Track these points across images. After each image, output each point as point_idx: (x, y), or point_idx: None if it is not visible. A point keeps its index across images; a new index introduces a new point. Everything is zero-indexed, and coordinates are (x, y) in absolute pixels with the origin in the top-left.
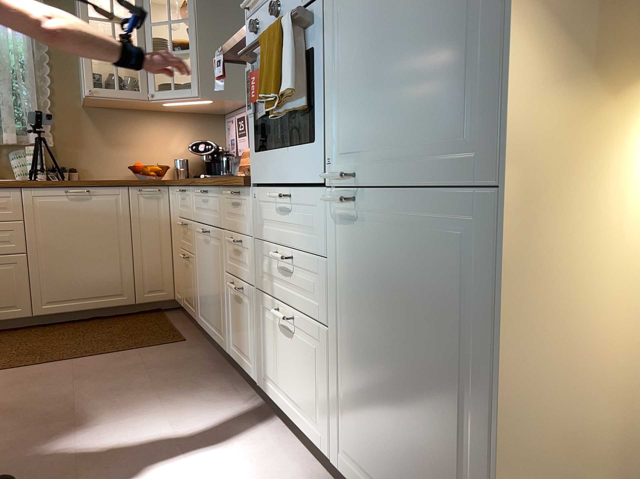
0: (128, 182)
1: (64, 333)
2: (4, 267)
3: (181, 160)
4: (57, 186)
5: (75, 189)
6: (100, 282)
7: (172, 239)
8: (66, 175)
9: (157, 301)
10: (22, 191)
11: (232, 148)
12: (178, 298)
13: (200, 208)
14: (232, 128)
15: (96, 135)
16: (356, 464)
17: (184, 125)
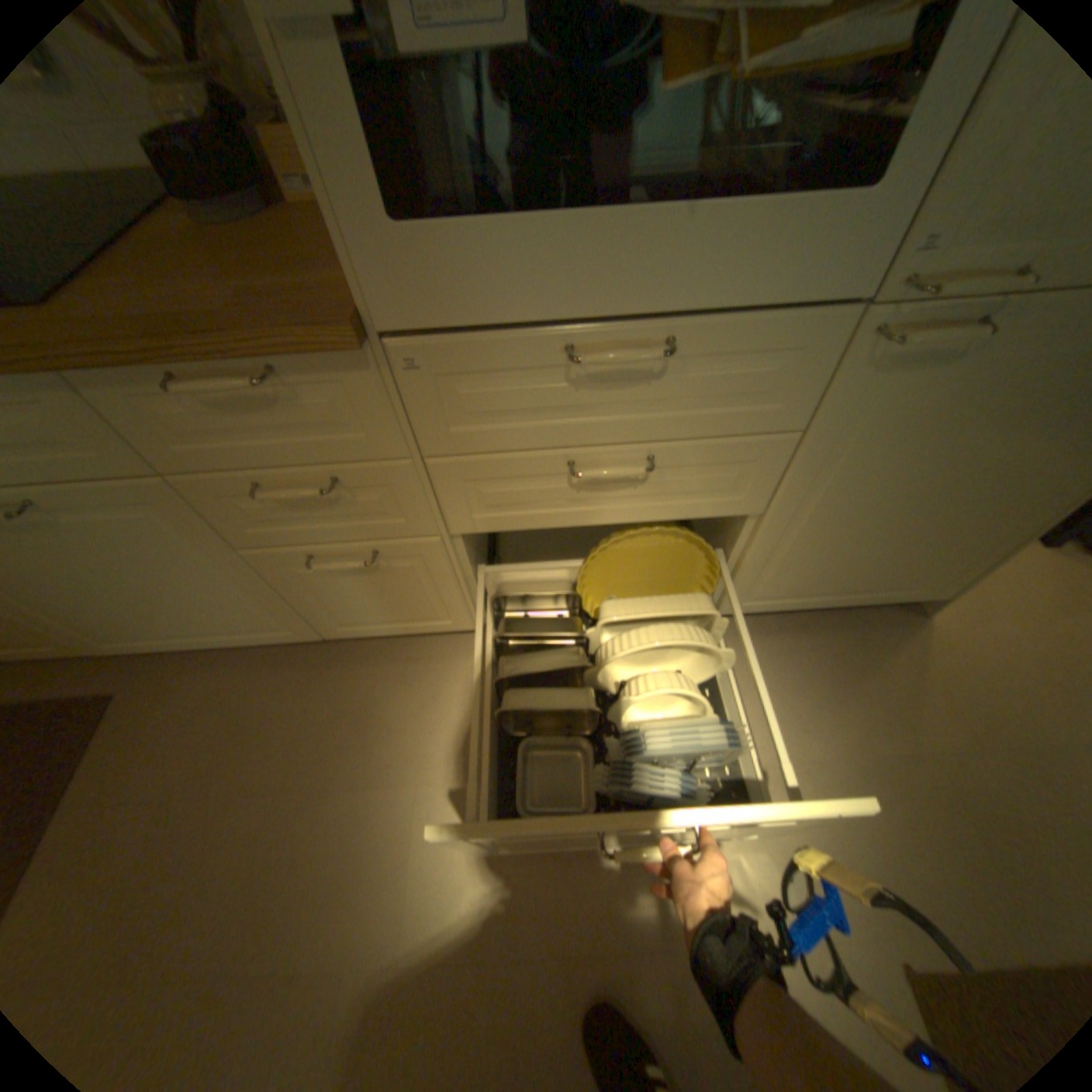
0: None
1: None
2: None
3: None
4: None
5: None
6: None
7: None
8: None
9: None
10: None
11: None
12: None
13: None
14: None
15: None
16: (772, 596)
17: None
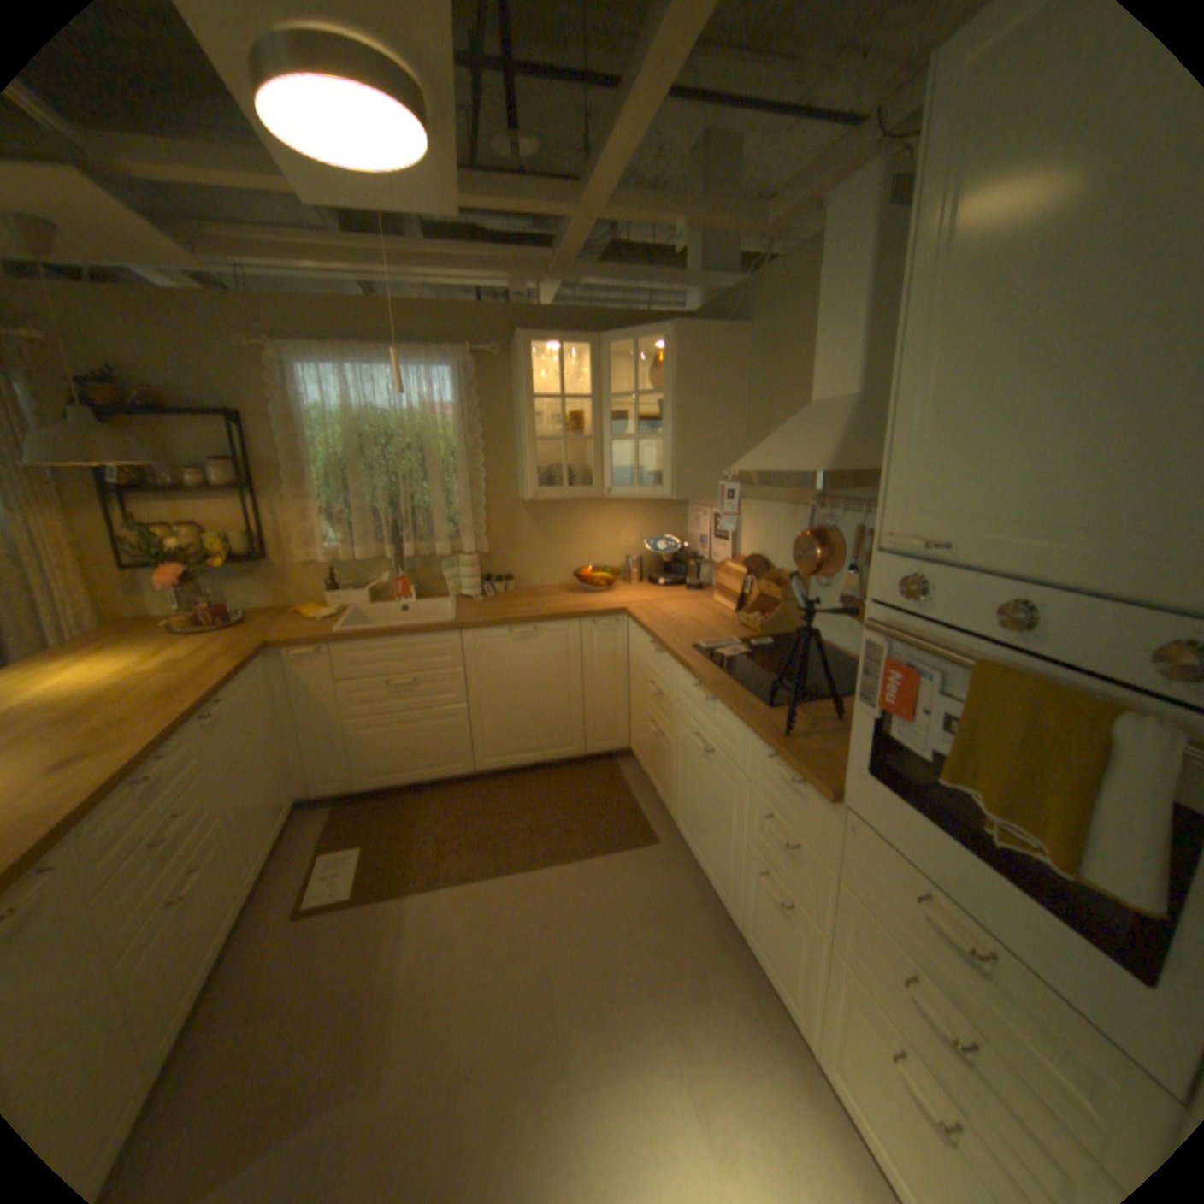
0: (580, 616)
1: (509, 799)
2: (443, 721)
3: (631, 557)
4: (499, 627)
5: (519, 628)
6: (545, 733)
7: (629, 681)
8: (502, 587)
9: (608, 751)
10: (461, 634)
11: (702, 548)
12: (635, 755)
13: (694, 704)
14: (703, 523)
15: (533, 532)
16: None
17: (636, 511)
